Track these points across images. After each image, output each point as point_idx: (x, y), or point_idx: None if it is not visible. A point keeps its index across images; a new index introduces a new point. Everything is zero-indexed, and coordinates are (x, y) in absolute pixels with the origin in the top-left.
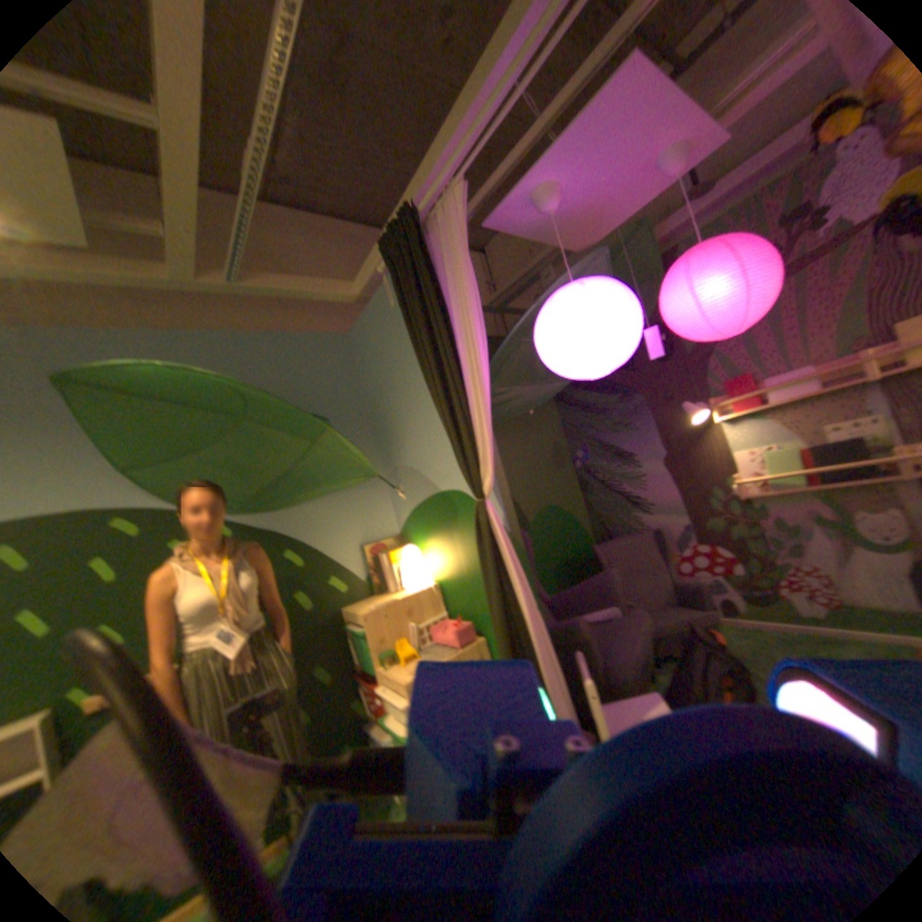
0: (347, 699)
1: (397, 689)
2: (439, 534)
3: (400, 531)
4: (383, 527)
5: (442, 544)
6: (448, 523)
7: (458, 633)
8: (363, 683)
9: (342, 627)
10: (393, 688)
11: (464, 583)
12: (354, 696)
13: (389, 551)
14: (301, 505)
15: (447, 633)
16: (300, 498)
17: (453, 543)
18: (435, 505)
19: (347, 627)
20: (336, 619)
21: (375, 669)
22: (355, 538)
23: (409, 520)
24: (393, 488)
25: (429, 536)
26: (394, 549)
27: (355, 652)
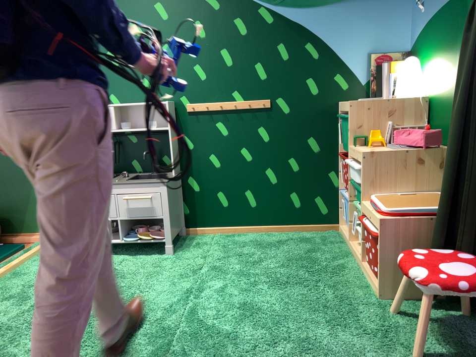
0: (328, 168)
1: (359, 157)
2: (445, 45)
3: (412, 48)
4: (396, 42)
5: (445, 56)
6: (456, 31)
7: (427, 132)
8: (341, 158)
9: (337, 116)
10: (357, 156)
11: (453, 95)
12: (334, 168)
13: (394, 63)
14: (328, 7)
15: (419, 134)
16: (329, 0)
17: (455, 52)
18: (450, 12)
19: (341, 115)
20: (334, 109)
21: (350, 145)
22: (367, 47)
23: (422, 36)
24: (415, 0)
25: (435, 49)
26: (399, 63)
27: (341, 133)
